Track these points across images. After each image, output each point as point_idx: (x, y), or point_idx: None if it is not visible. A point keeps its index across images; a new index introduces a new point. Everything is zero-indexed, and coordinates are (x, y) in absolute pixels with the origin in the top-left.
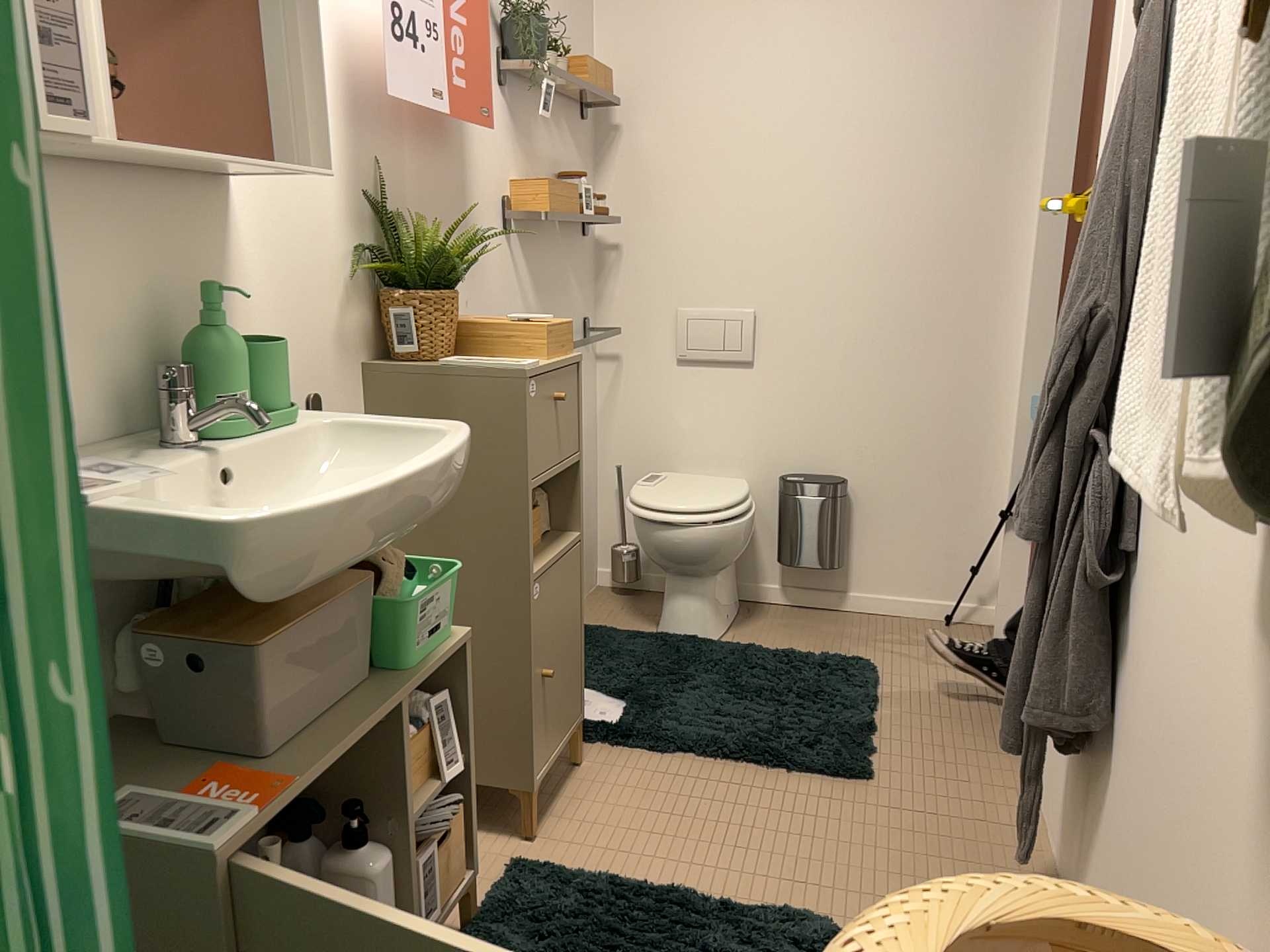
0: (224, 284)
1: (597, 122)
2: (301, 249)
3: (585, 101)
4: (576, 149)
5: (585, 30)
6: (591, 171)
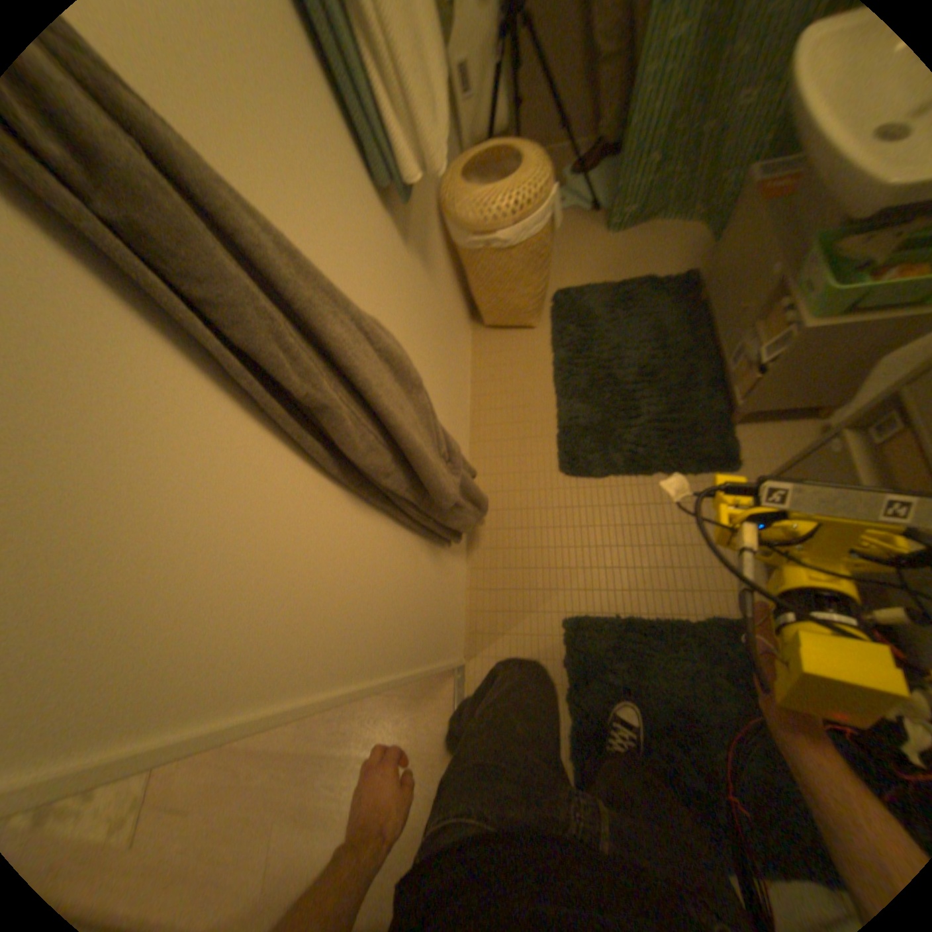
0: None
1: None
2: None
3: None
4: None
5: None
6: None
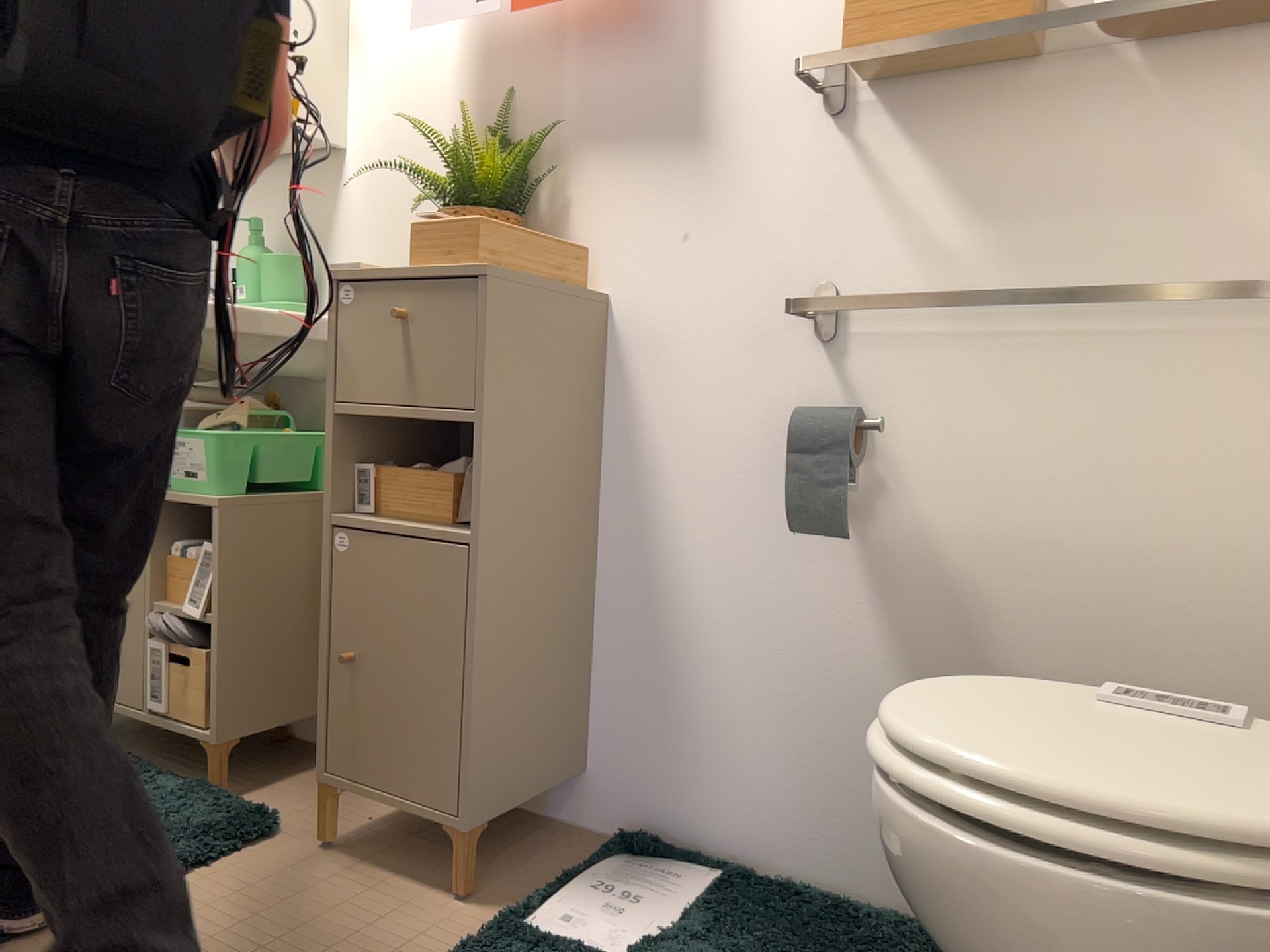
0: (334, 228)
1: None
2: (404, 195)
3: None
4: None
5: None
6: None
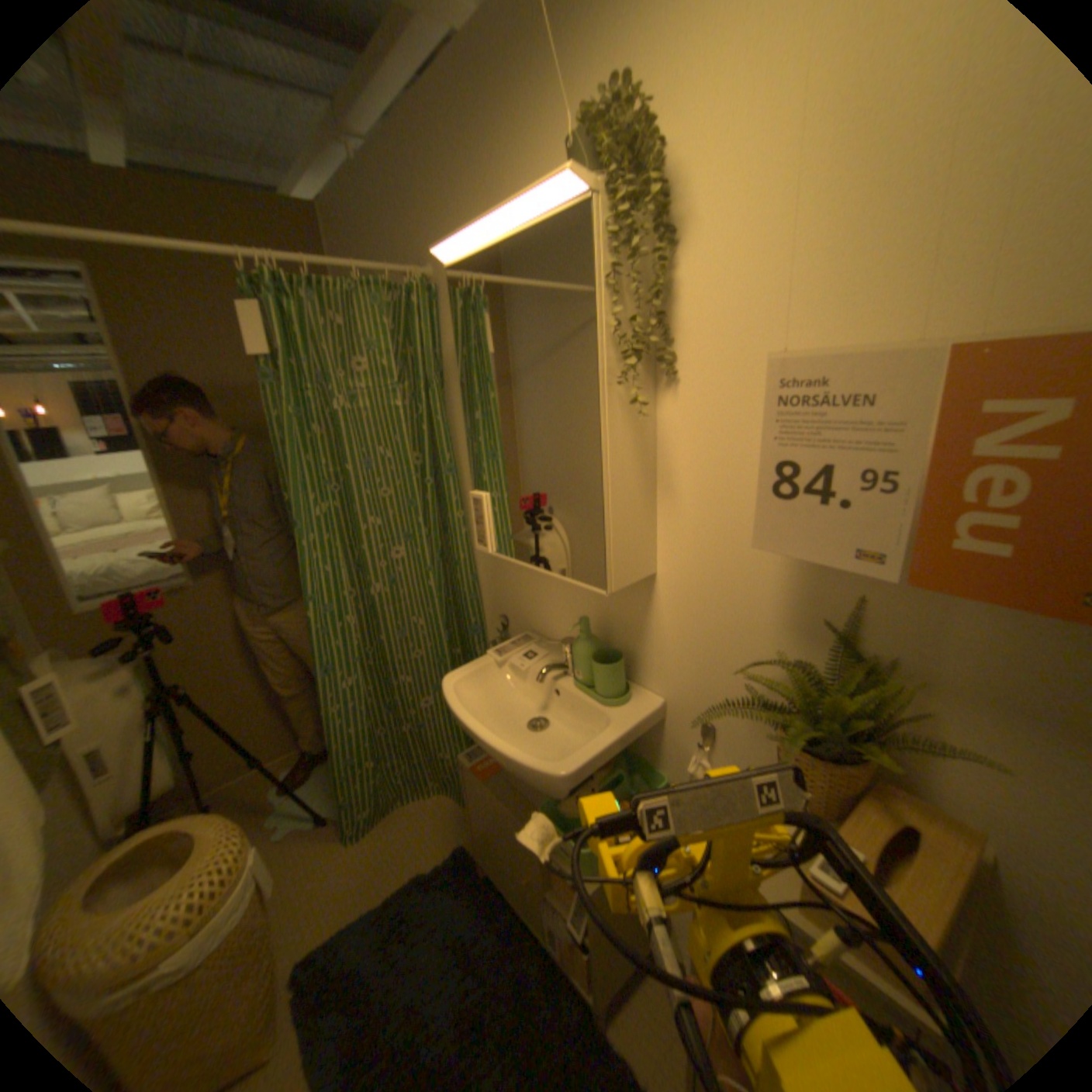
0: (642, 624)
1: None
2: (713, 630)
3: None
4: None
5: None
6: None
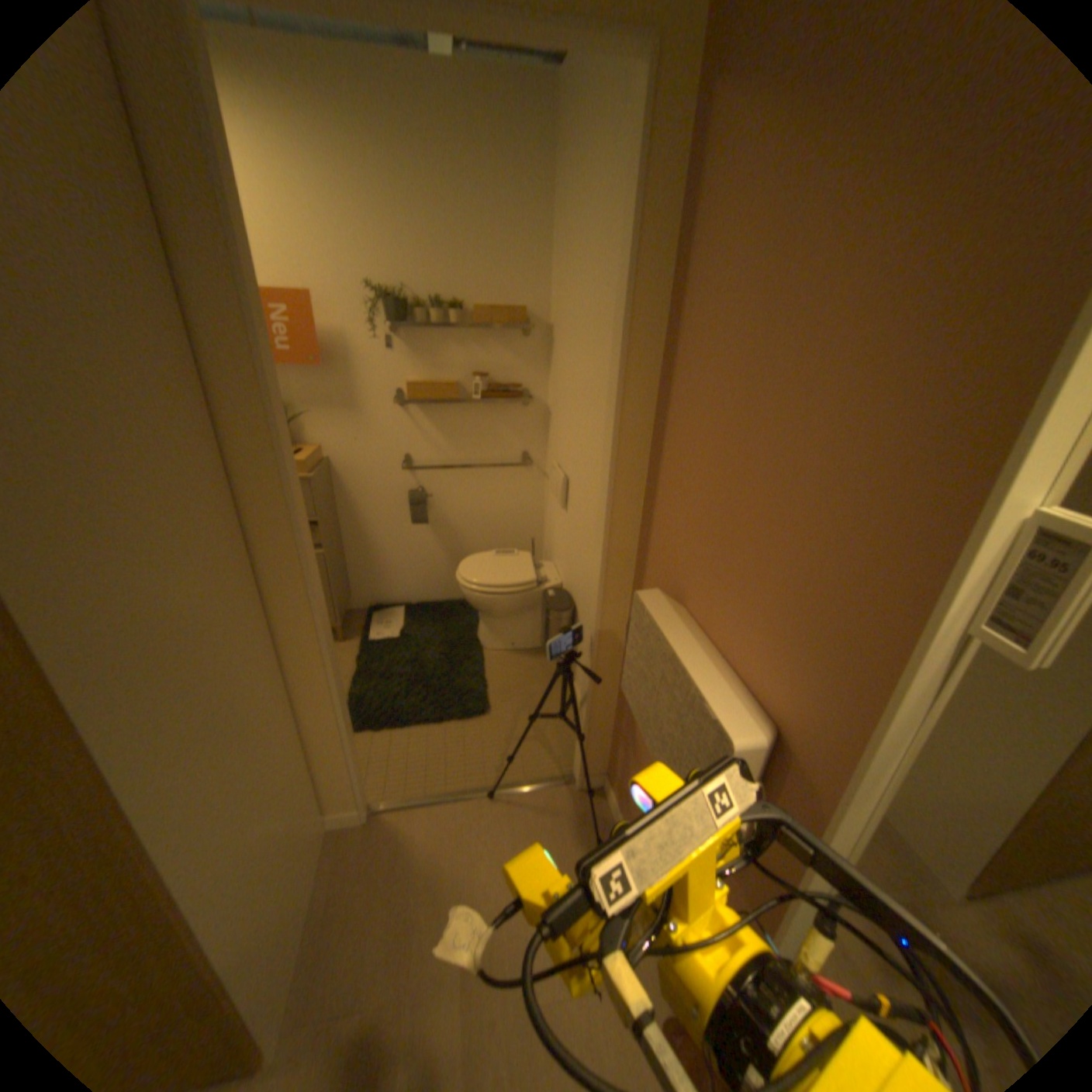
0: None
1: (549, 334)
2: None
3: (535, 322)
4: (512, 355)
5: (535, 275)
6: (541, 366)
